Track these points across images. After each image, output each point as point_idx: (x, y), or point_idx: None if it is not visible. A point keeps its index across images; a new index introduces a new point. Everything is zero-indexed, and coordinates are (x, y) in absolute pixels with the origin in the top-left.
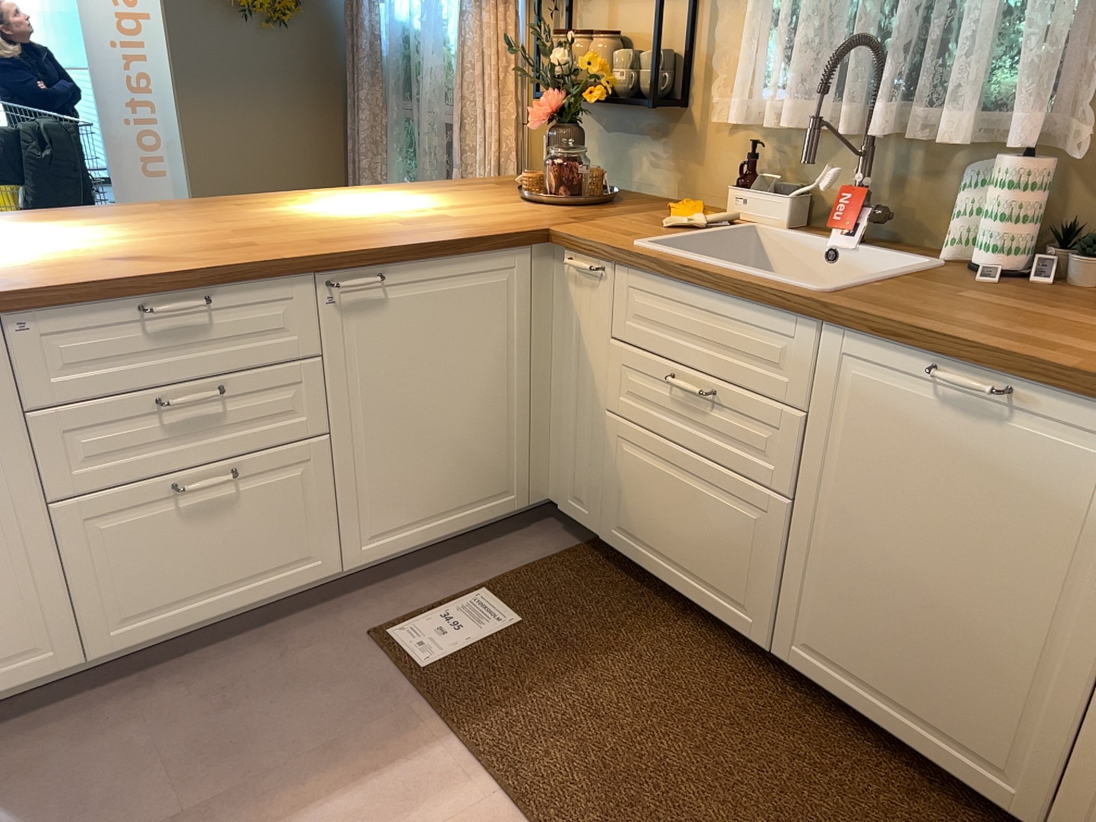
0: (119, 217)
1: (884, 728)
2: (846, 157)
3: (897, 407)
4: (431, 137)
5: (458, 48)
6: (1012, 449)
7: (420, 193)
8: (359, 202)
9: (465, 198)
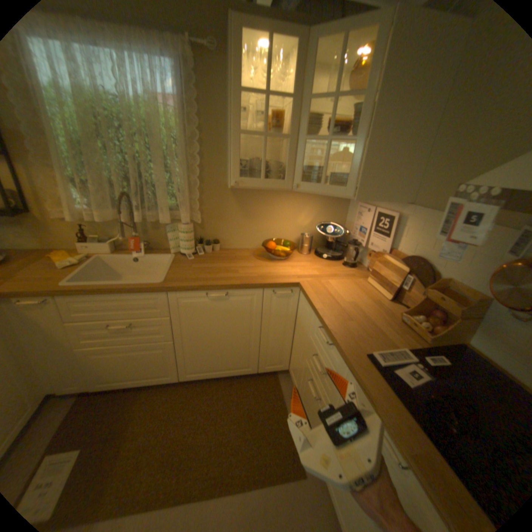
0: None
1: (218, 377)
2: (123, 225)
3: (199, 306)
4: None
5: None
6: (231, 304)
7: None
8: None
9: None
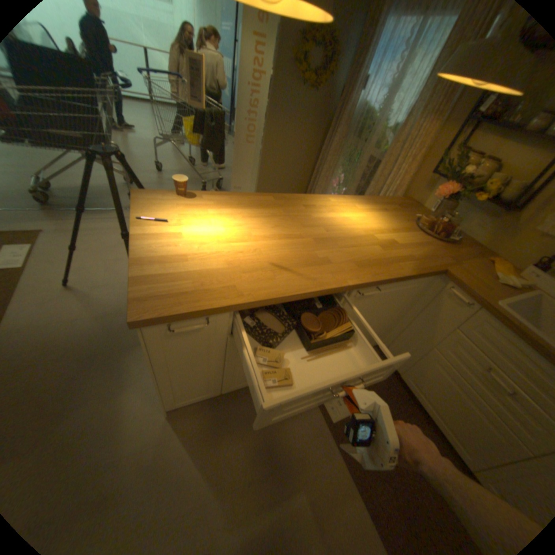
0: (259, 207)
1: None
2: None
3: None
4: (364, 161)
5: (399, 129)
6: None
7: (374, 210)
8: (353, 215)
9: (394, 220)
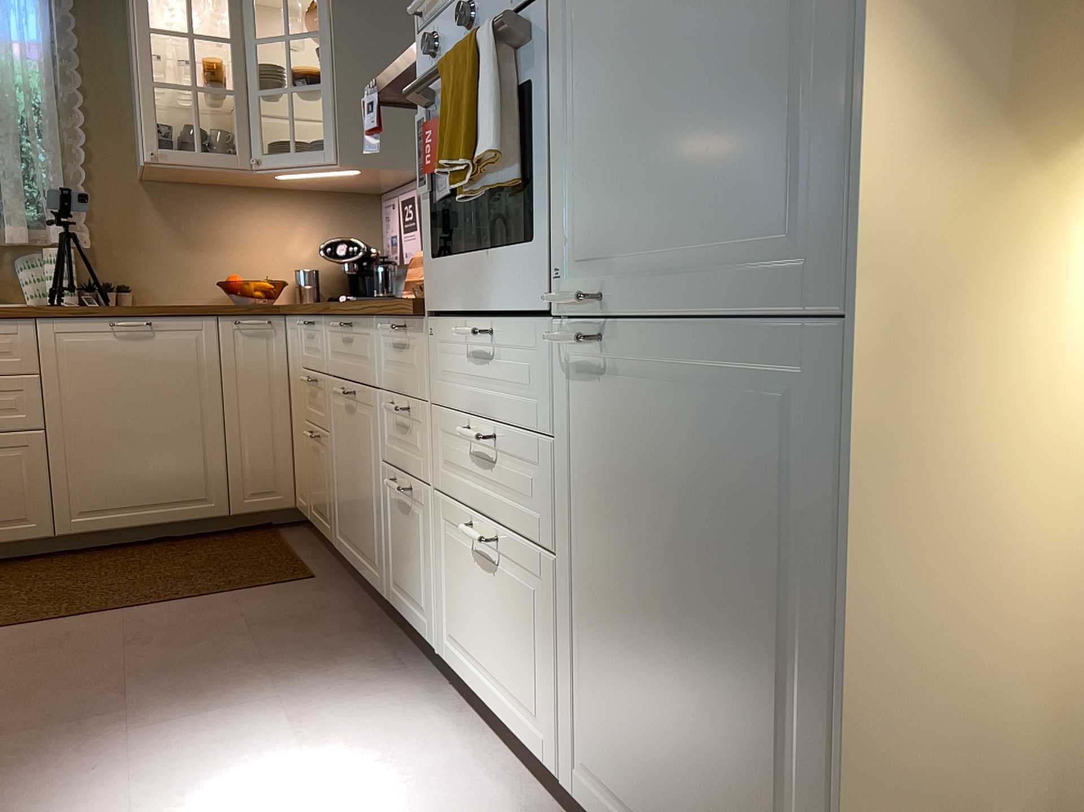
0: None
1: (142, 525)
2: None
3: (96, 350)
4: None
5: None
6: (158, 348)
7: None
8: None
9: None
